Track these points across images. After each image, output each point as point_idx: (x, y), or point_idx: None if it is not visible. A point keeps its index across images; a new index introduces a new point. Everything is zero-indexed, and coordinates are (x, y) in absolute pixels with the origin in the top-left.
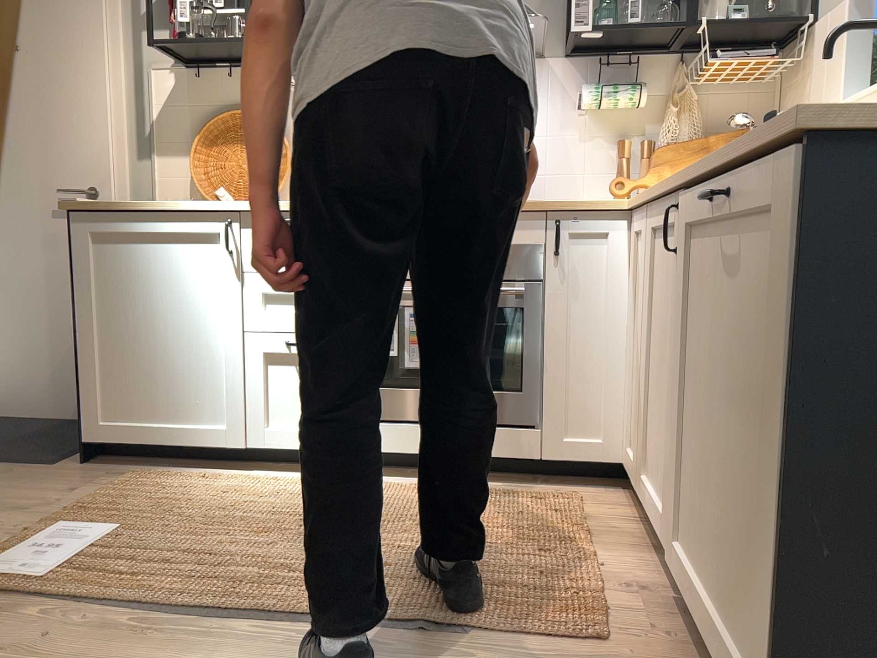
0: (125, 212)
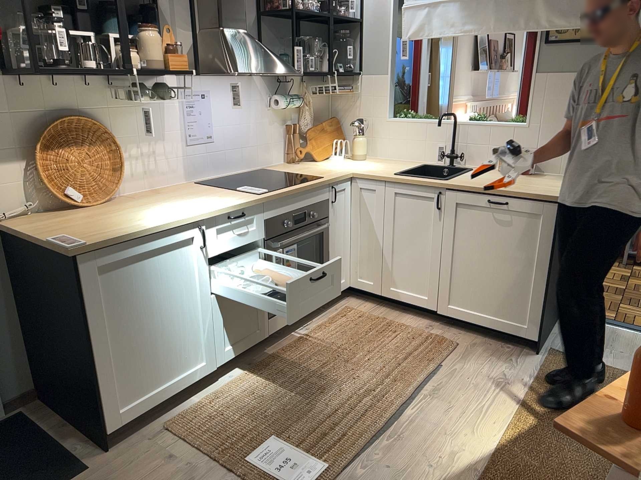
0: (127, 241)
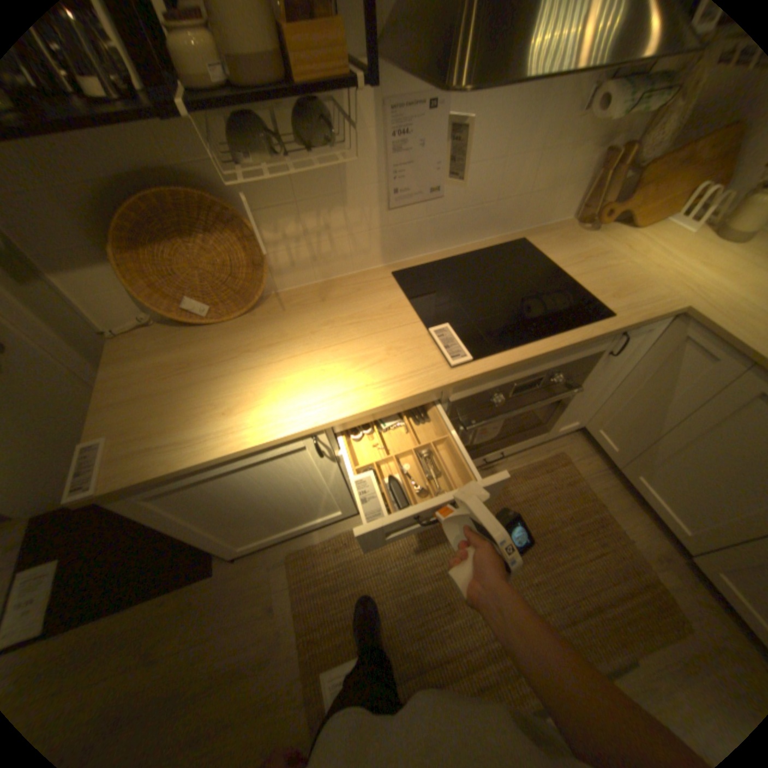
0: (175, 474)
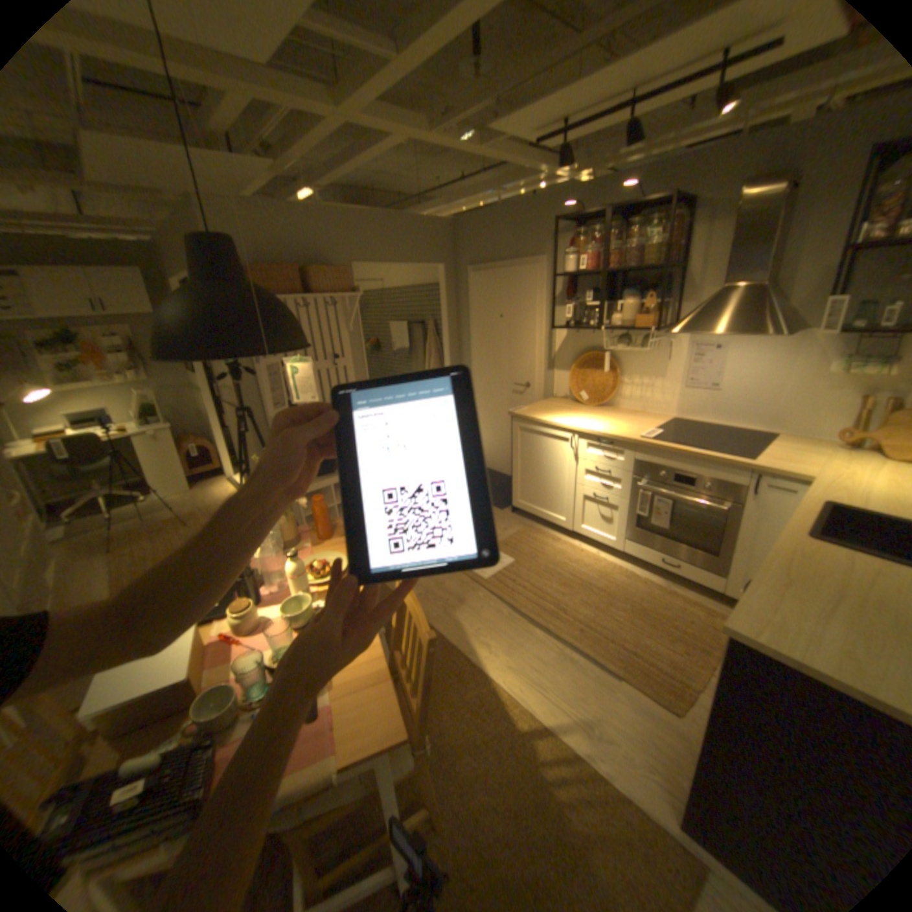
0: (531, 421)
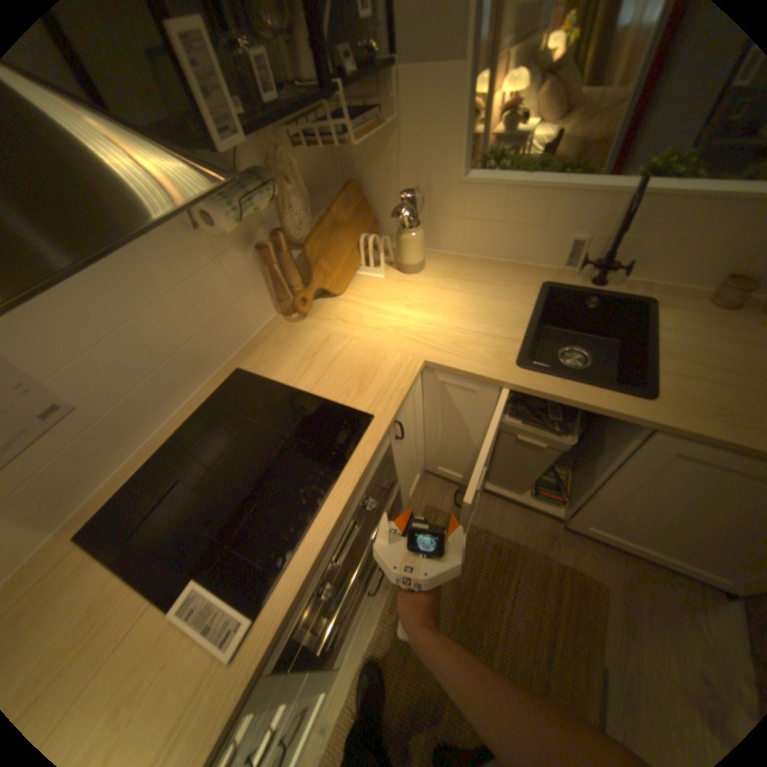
0: None
